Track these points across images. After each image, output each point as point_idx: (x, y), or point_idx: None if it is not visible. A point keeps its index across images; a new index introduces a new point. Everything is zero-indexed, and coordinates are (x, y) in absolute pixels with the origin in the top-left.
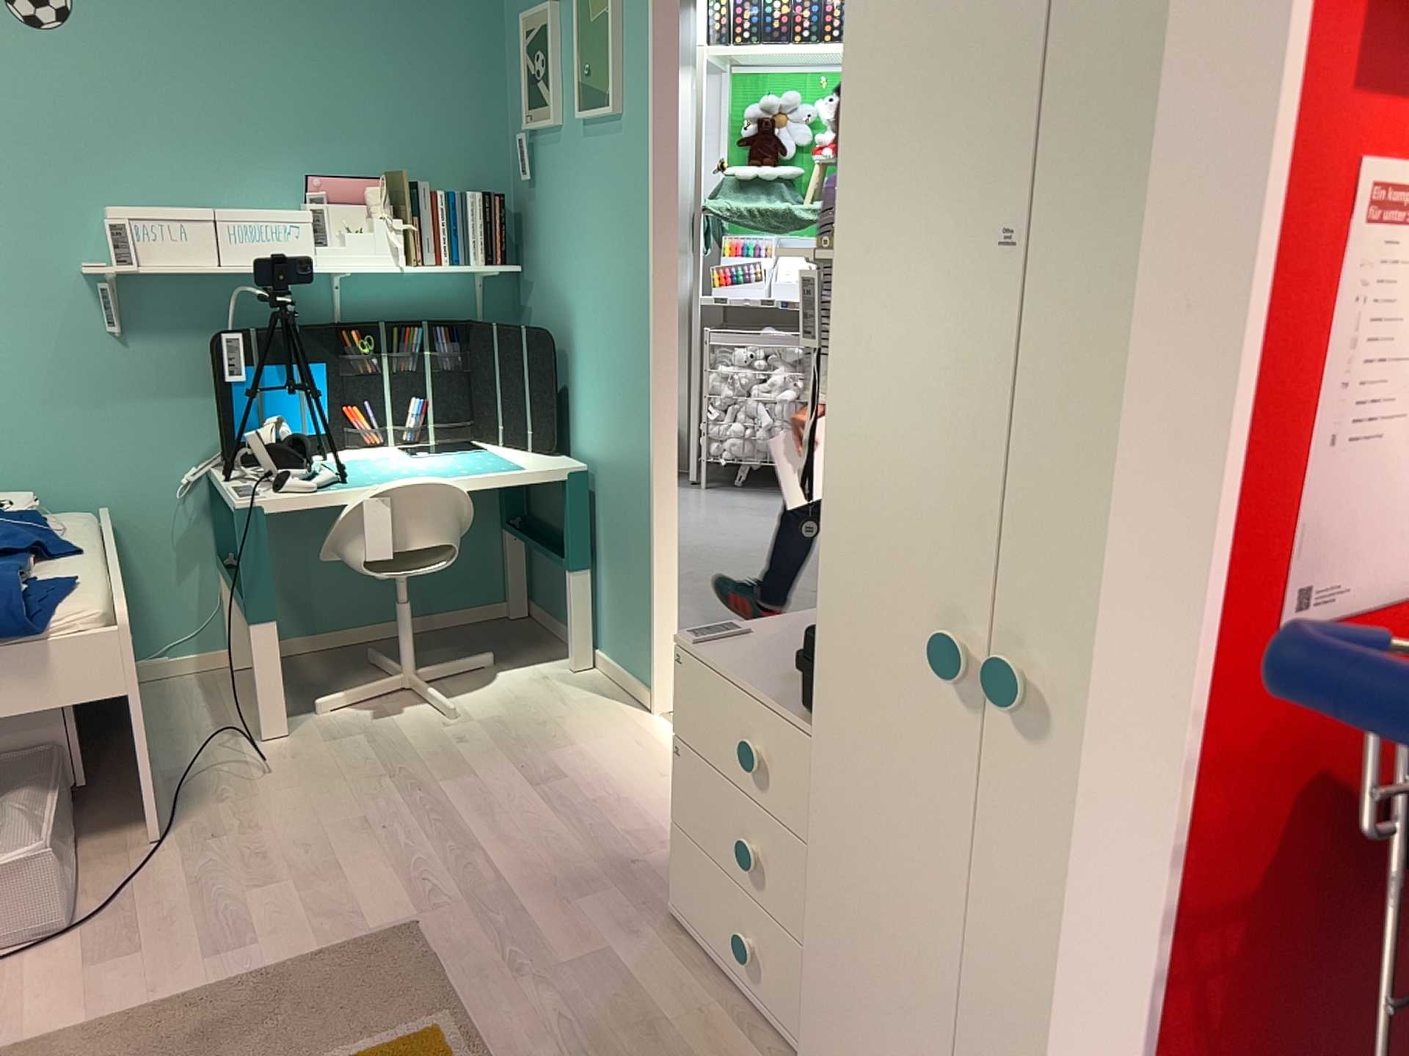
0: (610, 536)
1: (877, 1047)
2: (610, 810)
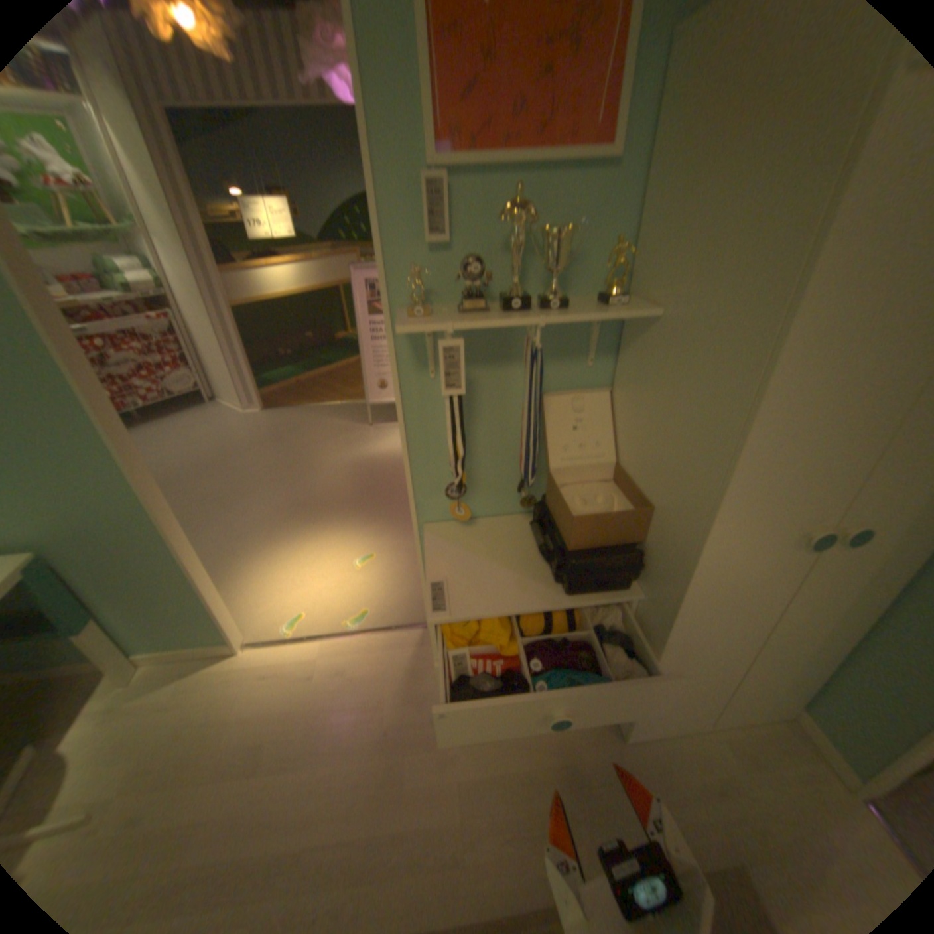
0: (104, 584)
1: (699, 688)
2: (321, 726)
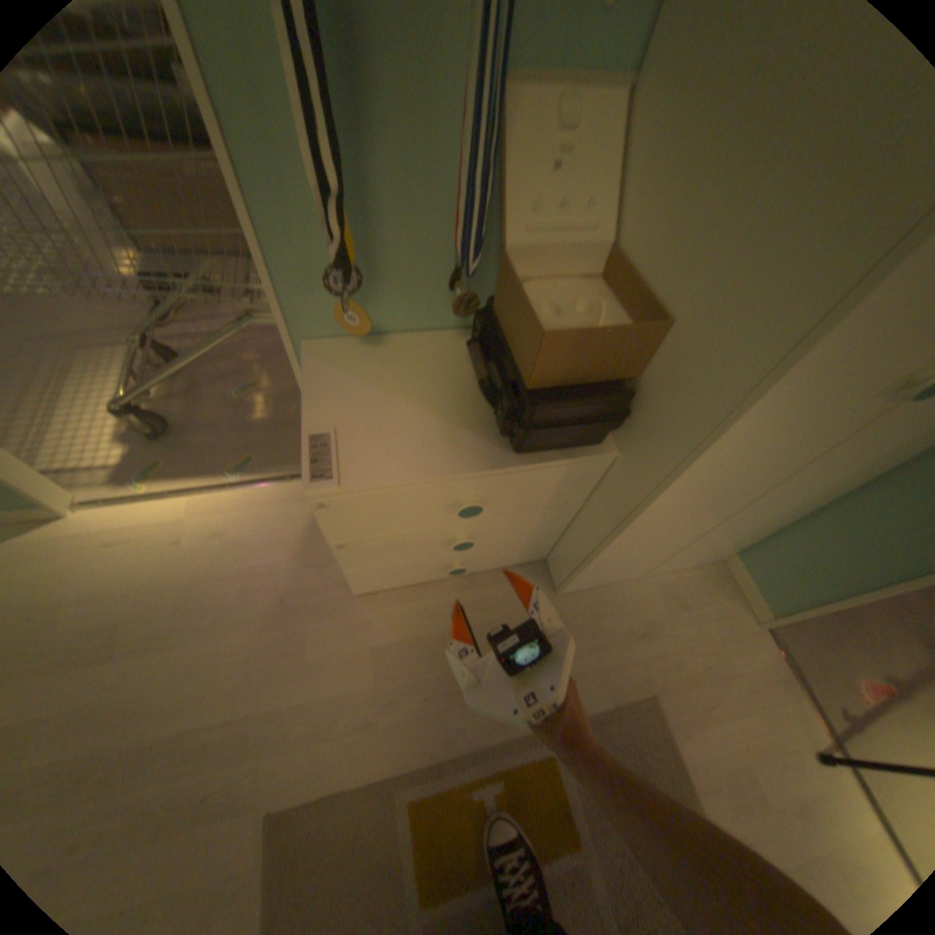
0: None
1: (652, 549)
2: (196, 598)
